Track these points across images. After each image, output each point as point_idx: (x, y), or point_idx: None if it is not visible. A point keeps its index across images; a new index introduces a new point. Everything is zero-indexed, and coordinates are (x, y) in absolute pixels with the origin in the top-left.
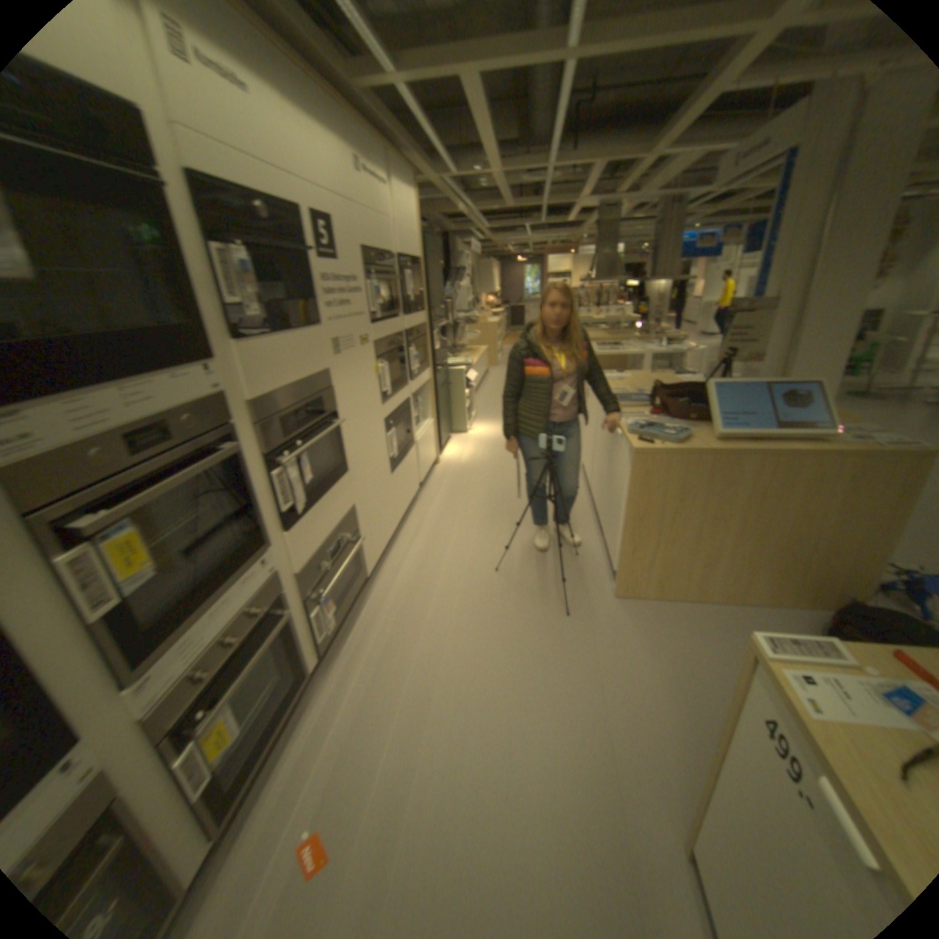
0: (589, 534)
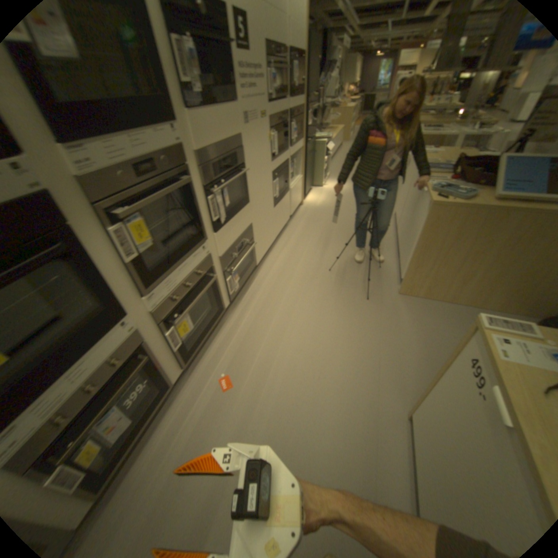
0: (390, 256)
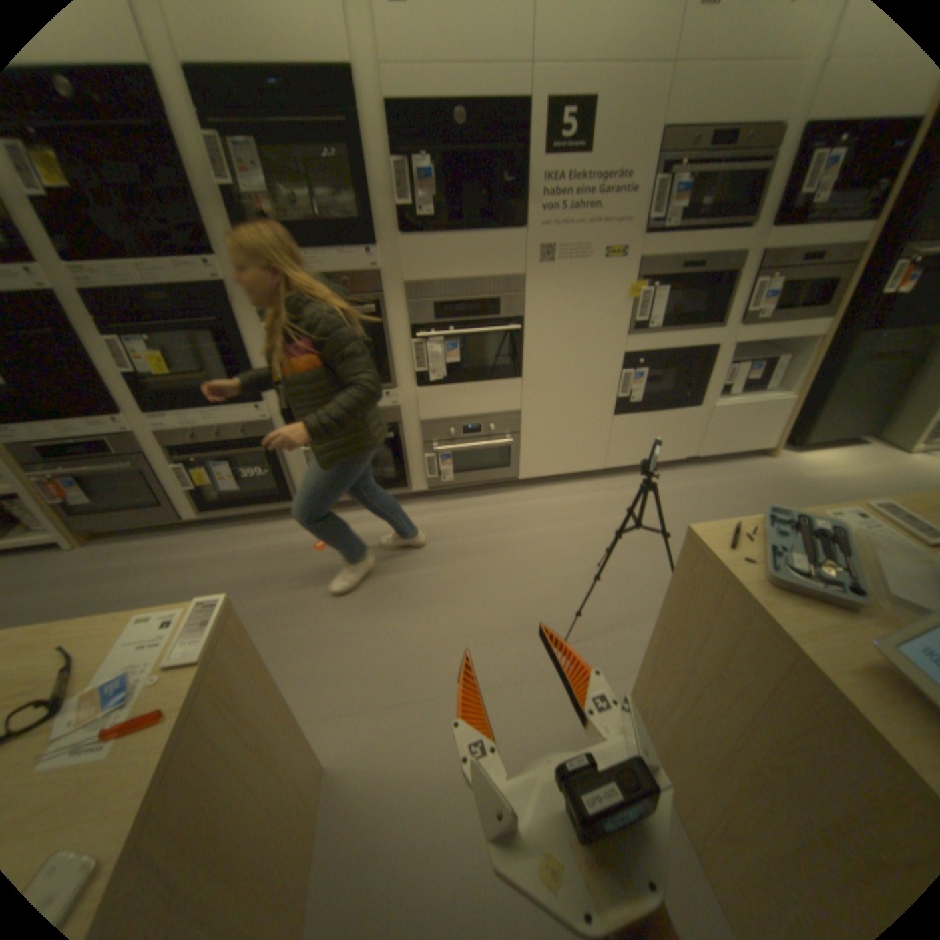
0: None
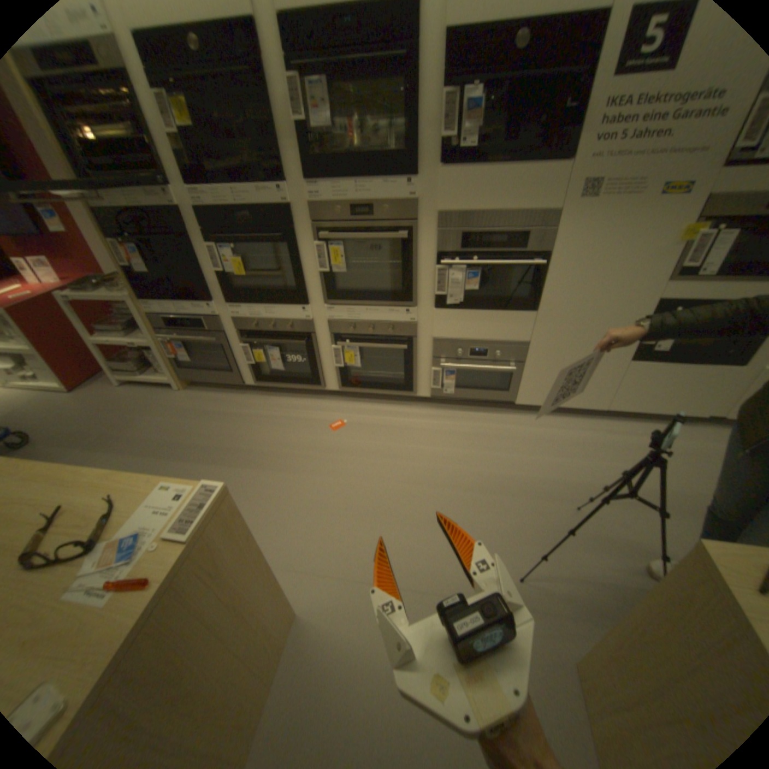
0: None
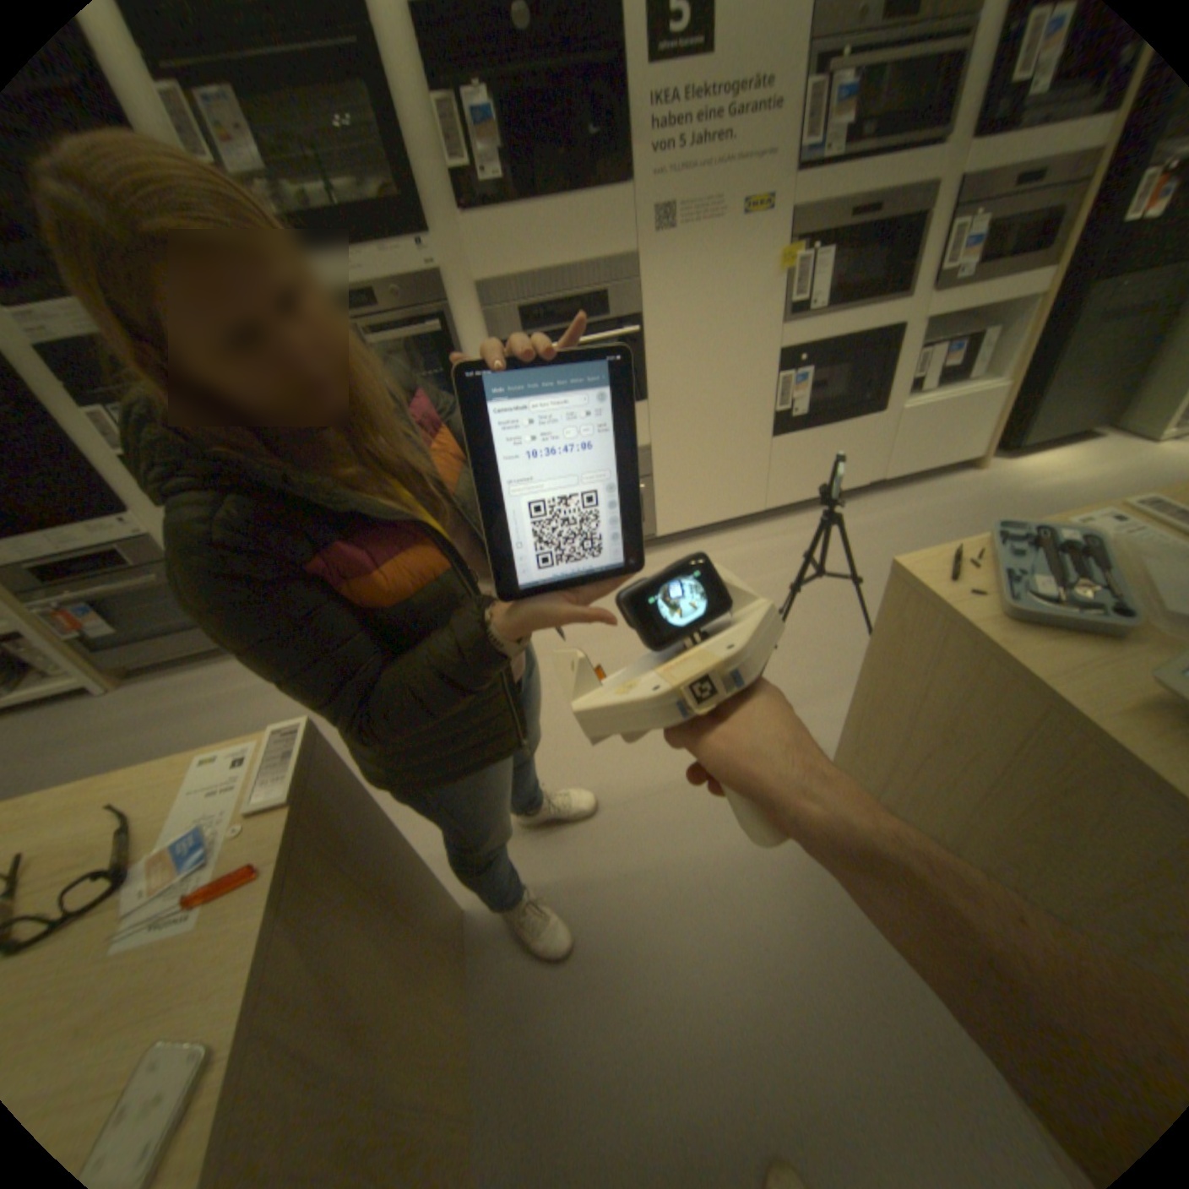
0: None
